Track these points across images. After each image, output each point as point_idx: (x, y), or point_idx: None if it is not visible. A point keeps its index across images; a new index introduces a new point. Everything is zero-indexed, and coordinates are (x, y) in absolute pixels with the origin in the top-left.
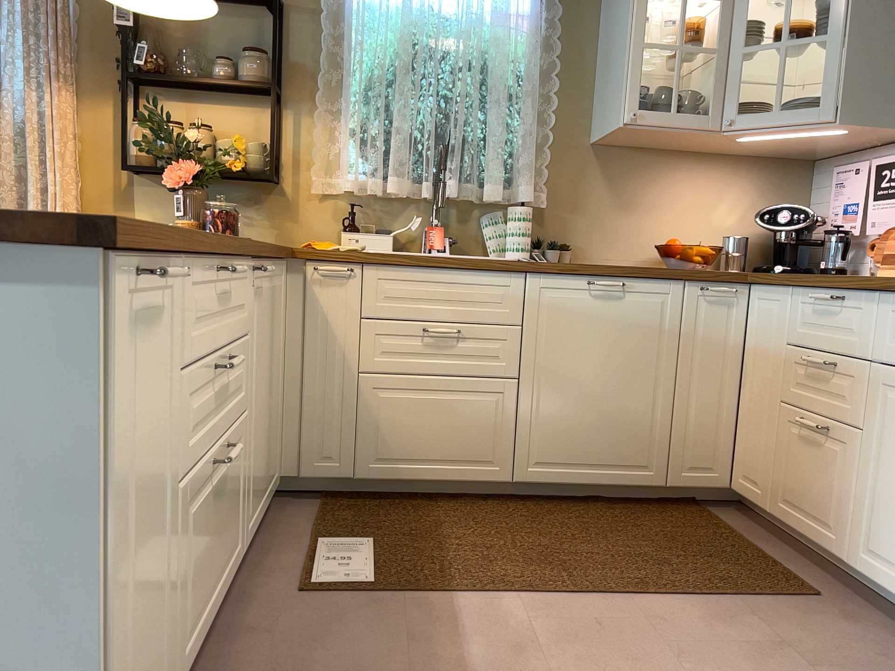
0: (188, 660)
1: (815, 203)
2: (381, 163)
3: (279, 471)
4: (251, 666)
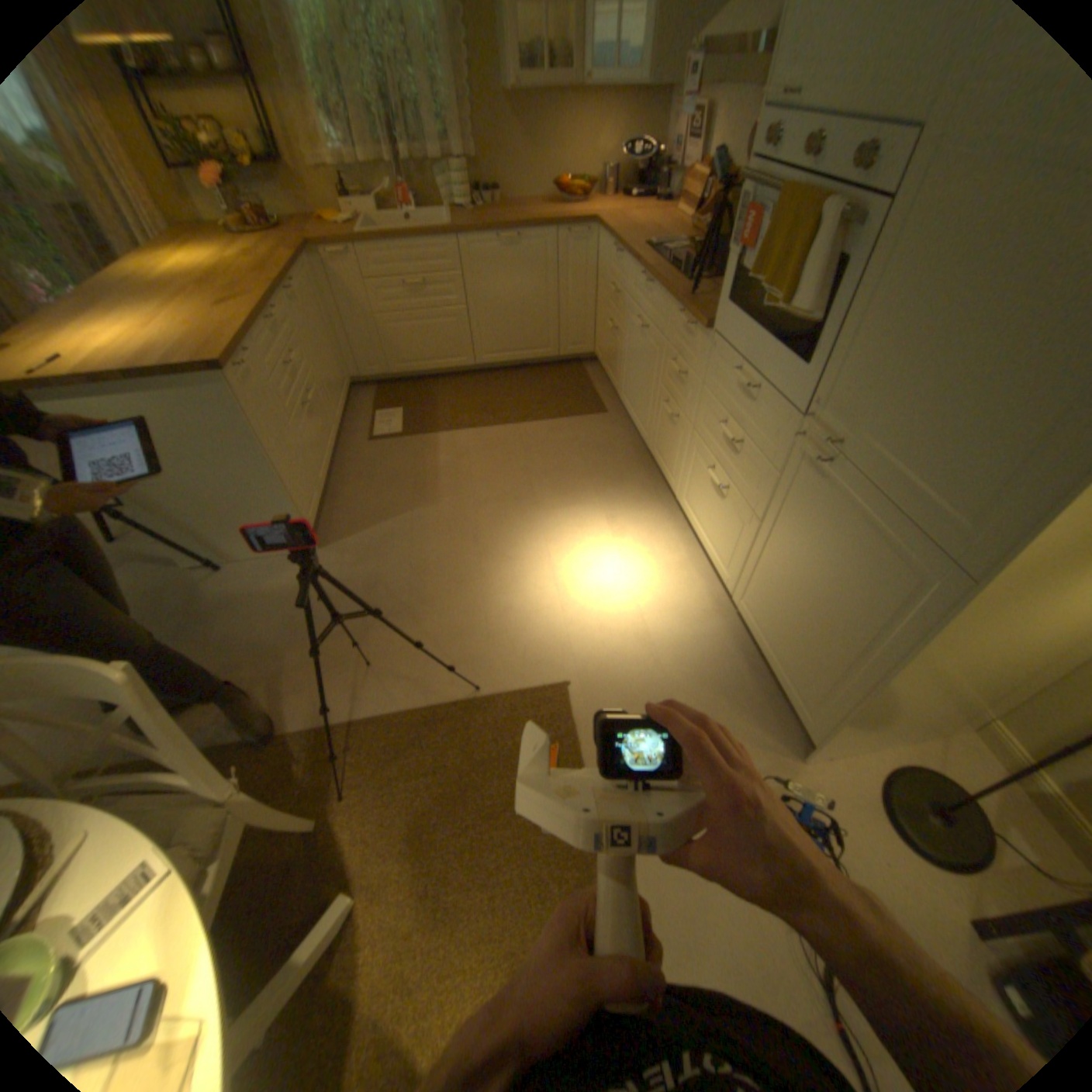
0: (324, 477)
1: (669, 126)
2: (346, 132)
3: (347, 376)
4: (352, 474)
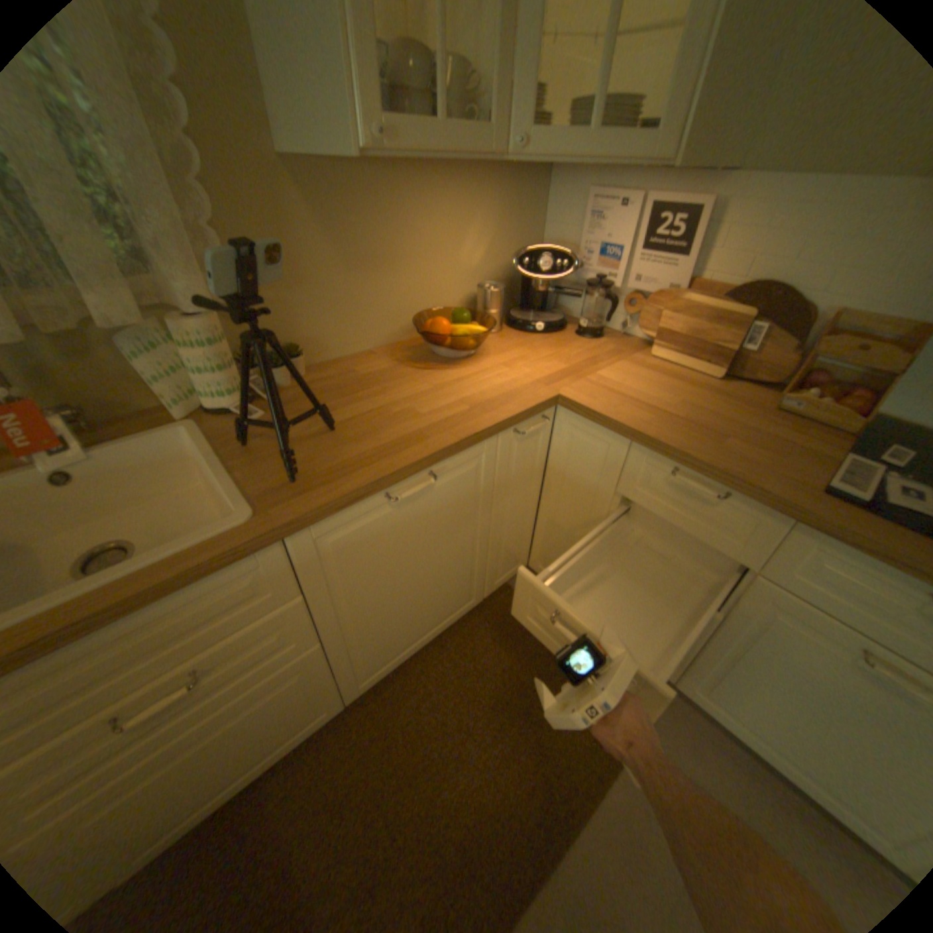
0: None
1: (550, 223)
2: None
3: None
4: None
